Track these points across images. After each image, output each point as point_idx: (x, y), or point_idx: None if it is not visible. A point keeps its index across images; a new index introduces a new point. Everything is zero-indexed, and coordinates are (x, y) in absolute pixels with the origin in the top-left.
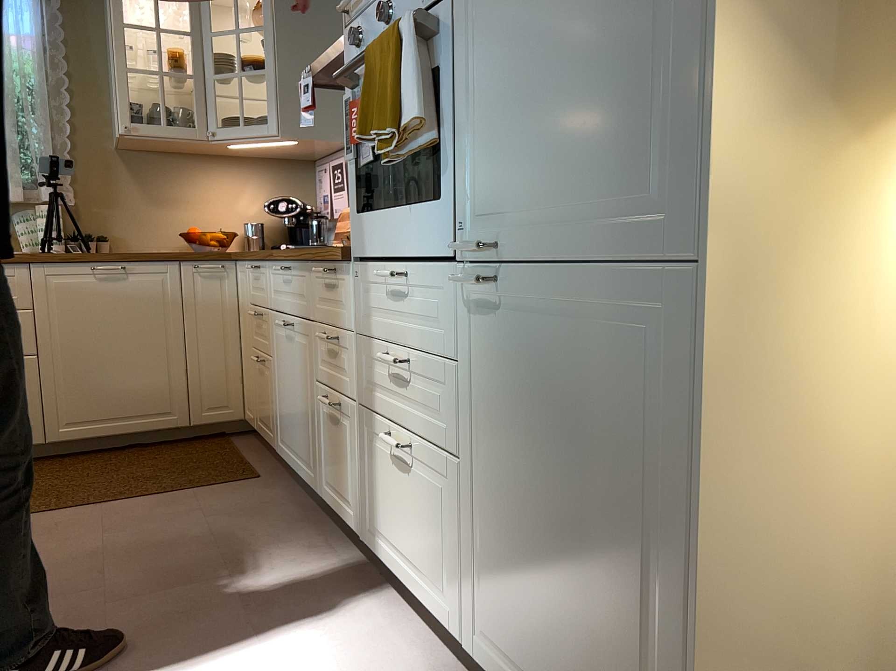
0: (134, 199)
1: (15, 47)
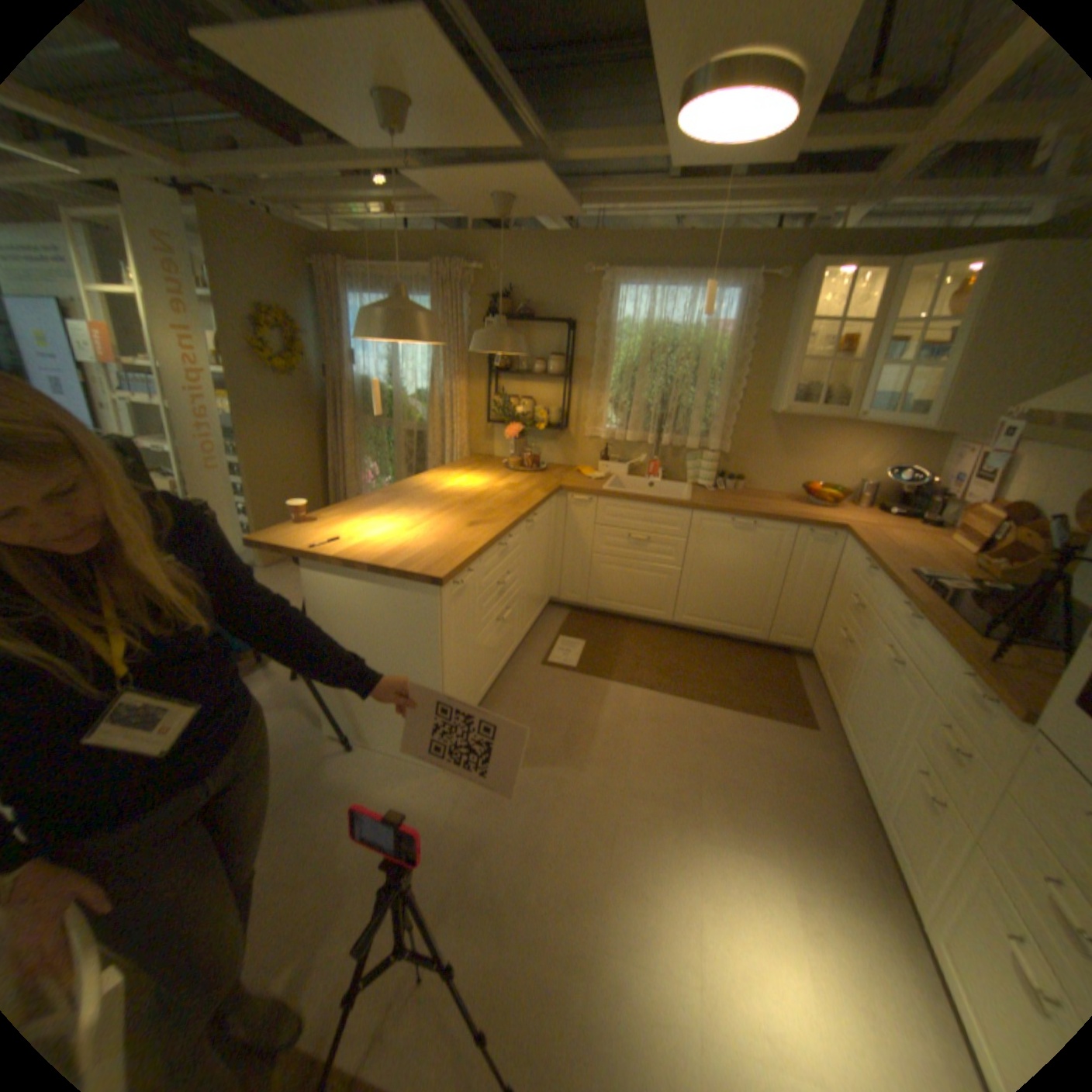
0: (772, 449)
1: (720, 332)
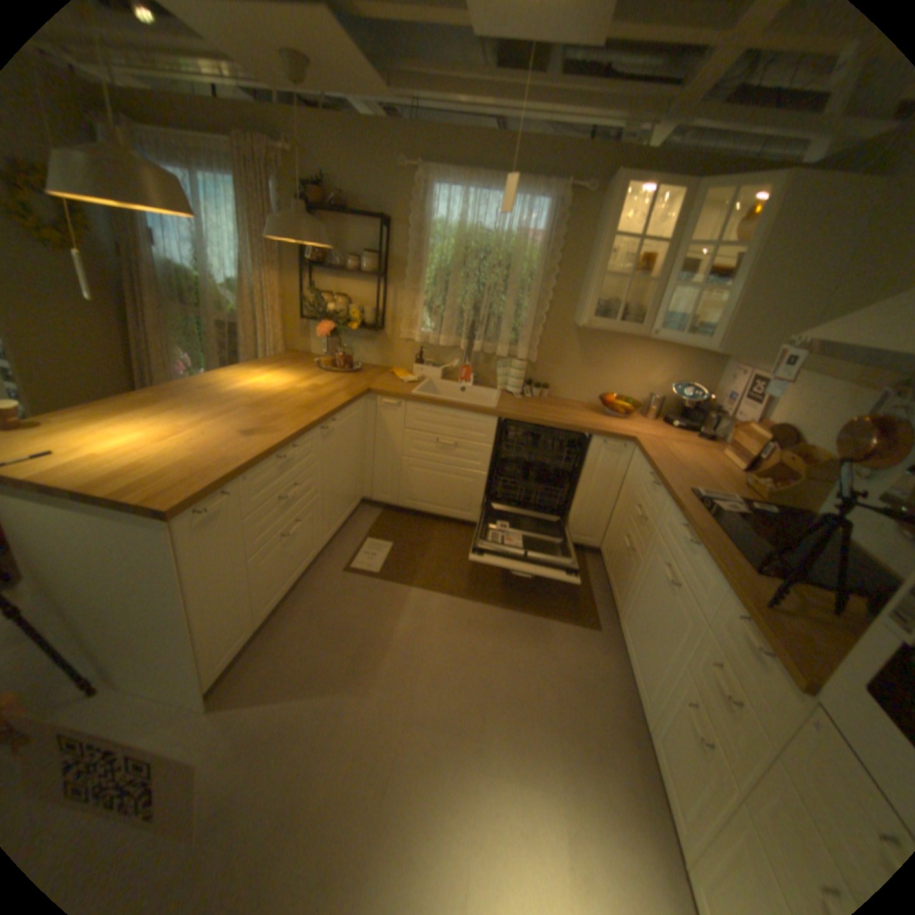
0: (575, 361)
1: (530, 242)
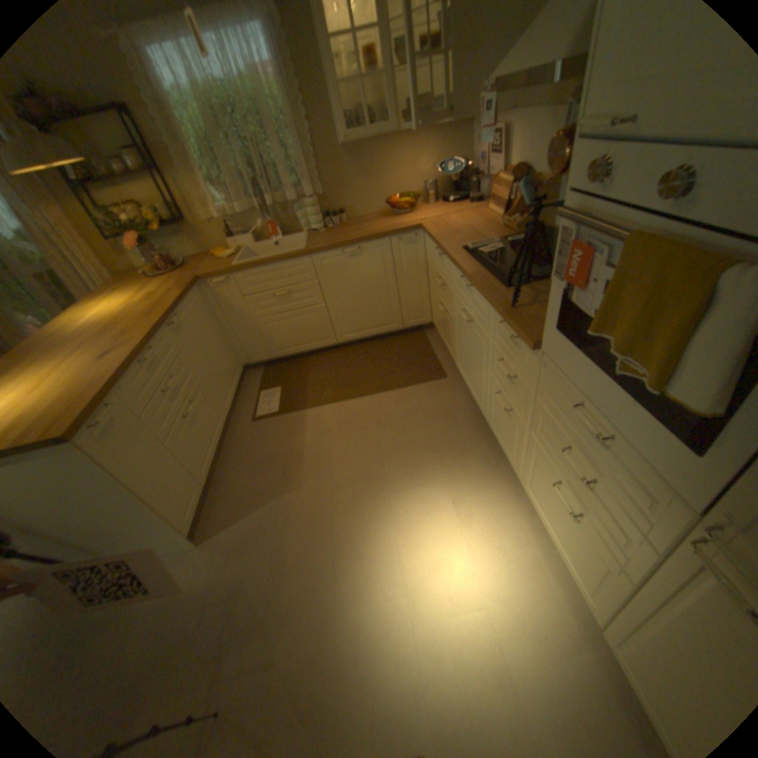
0: (354, 178)
1: (263, 76)
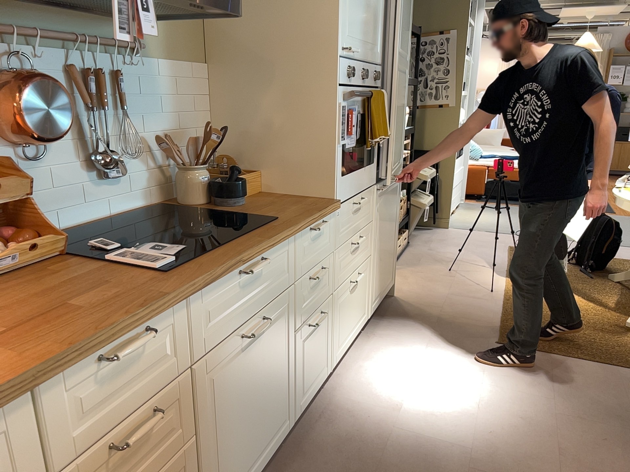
0: None
1: None
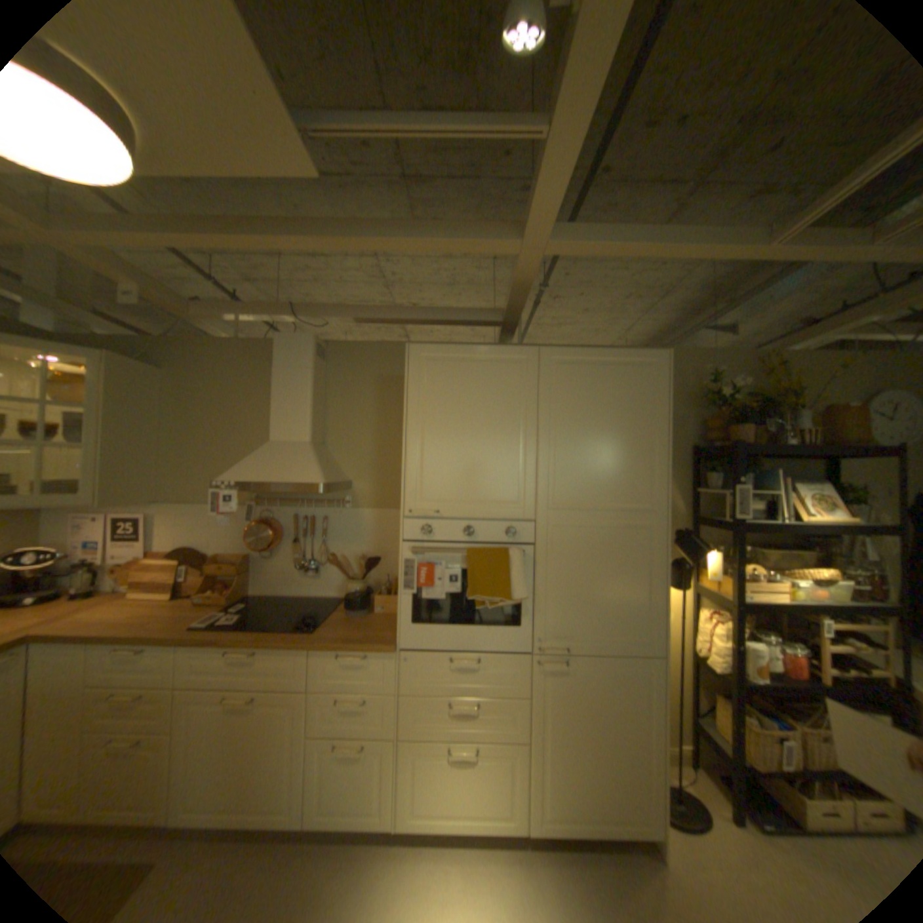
0: None
1: None
